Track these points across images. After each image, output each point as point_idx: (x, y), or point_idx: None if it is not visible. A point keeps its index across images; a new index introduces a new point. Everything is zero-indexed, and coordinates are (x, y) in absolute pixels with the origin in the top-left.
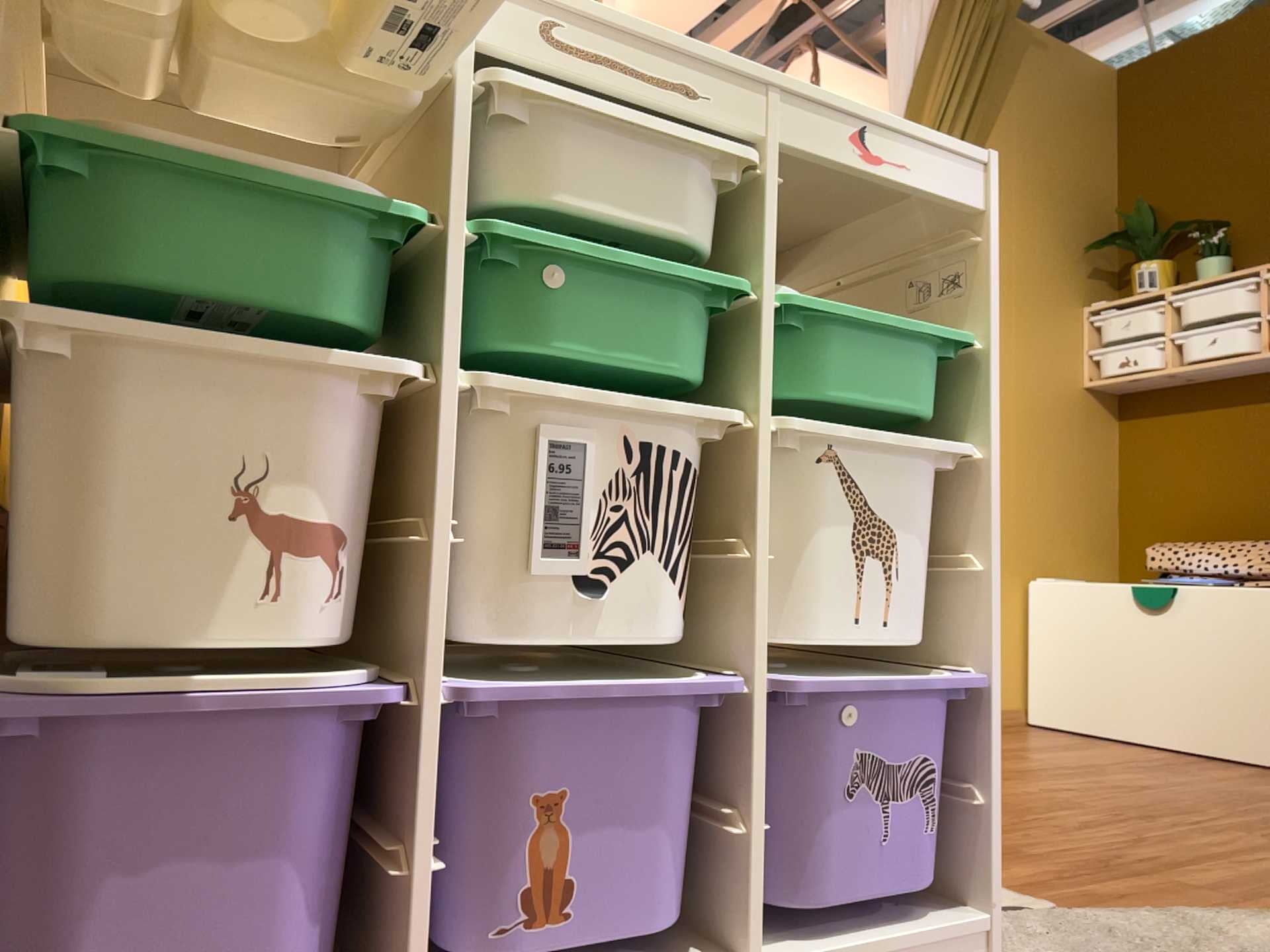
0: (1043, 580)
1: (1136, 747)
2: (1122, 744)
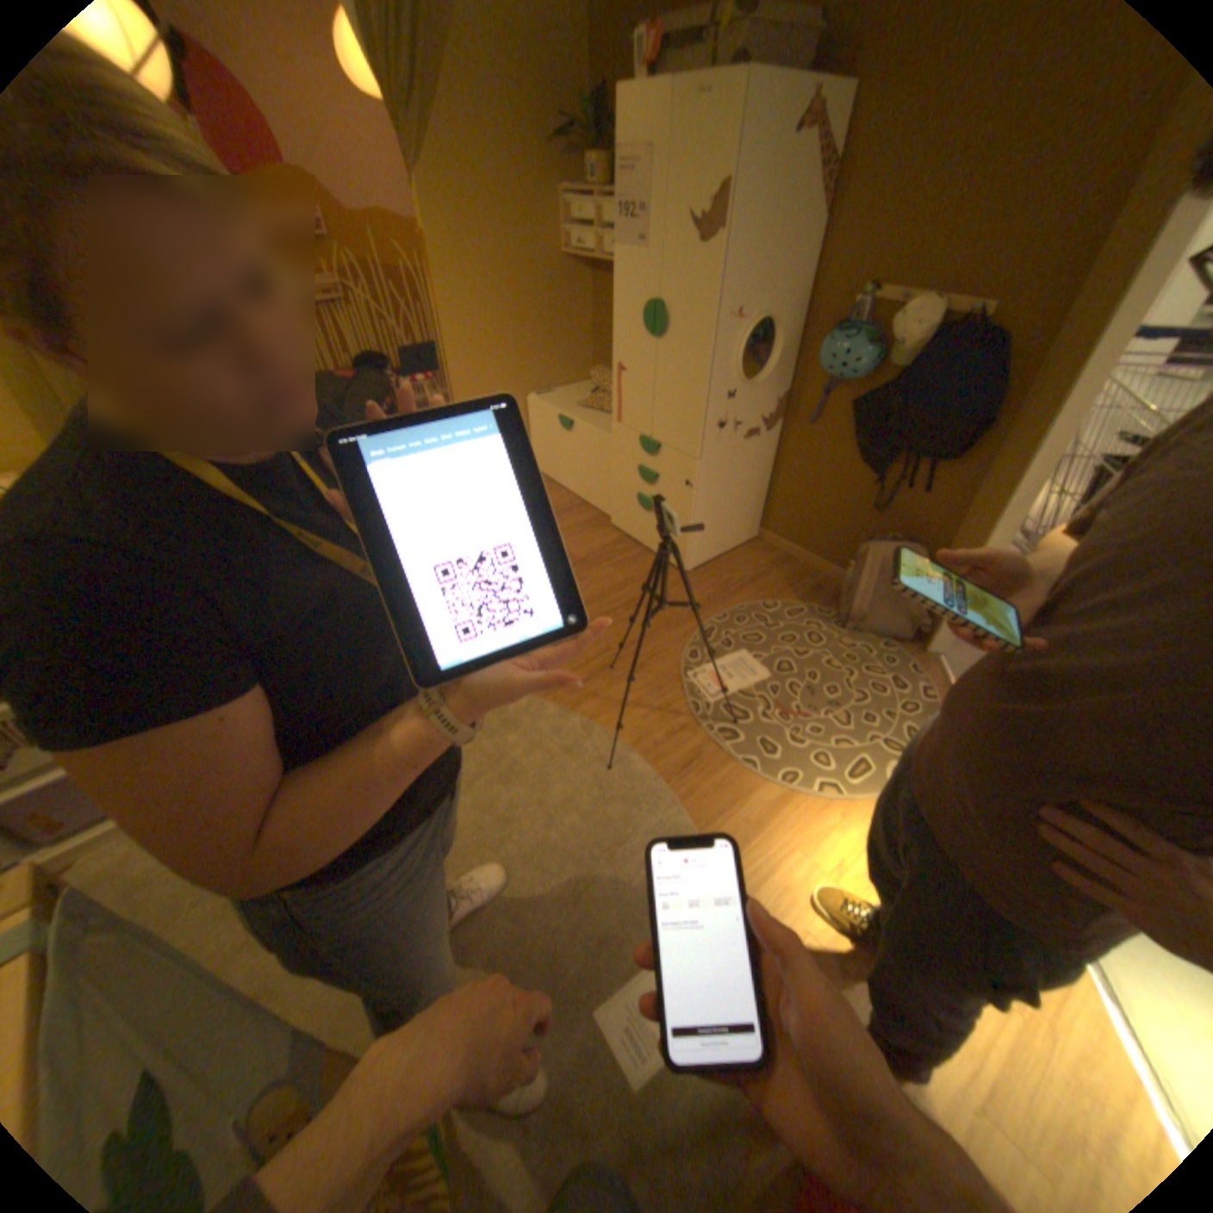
0: (536, 399)
1: (562, 499)
2: (559, 495)
